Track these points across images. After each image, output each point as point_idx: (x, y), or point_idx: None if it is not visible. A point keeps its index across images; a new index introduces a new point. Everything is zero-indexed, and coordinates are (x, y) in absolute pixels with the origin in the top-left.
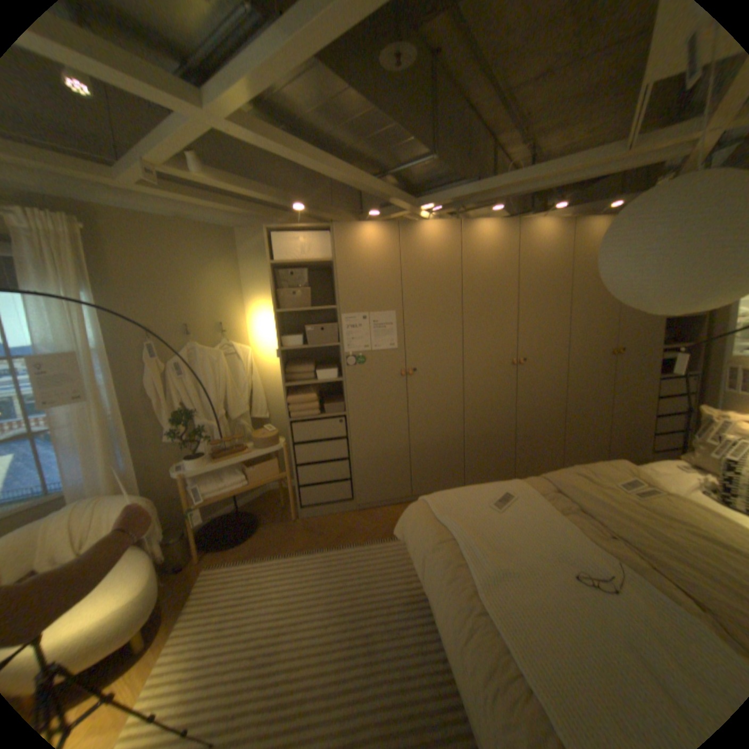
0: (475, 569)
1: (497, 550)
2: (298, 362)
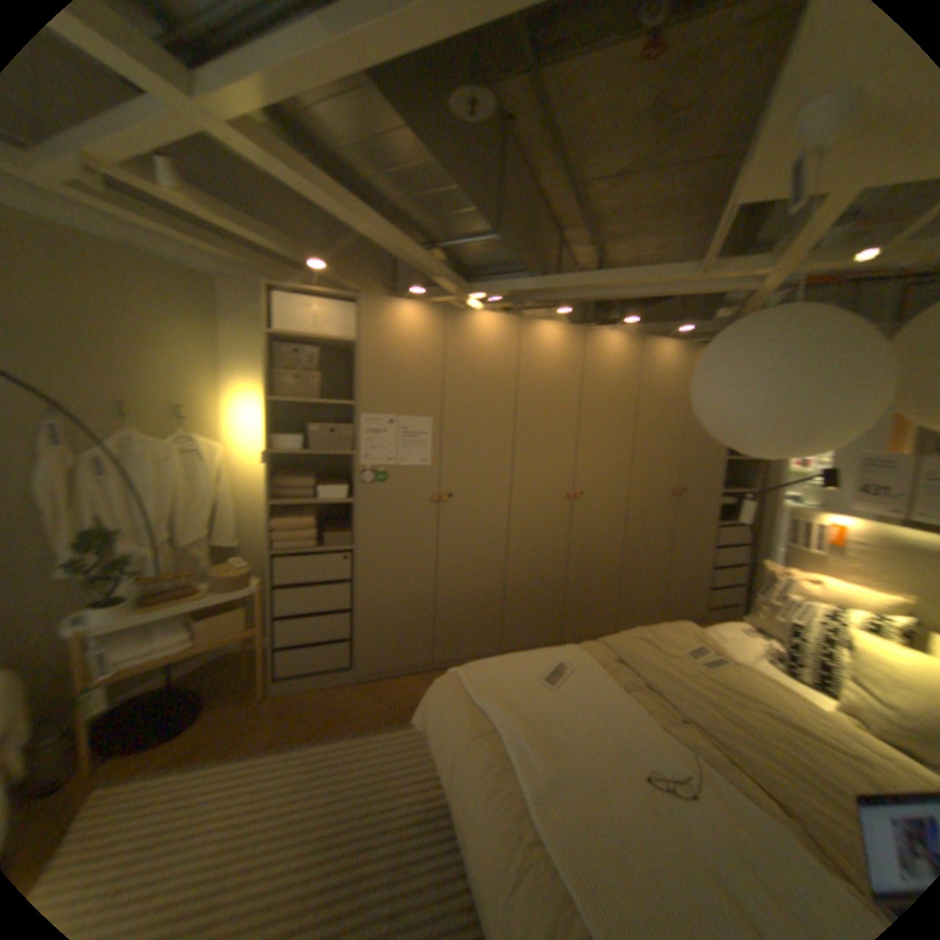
0: (523, 775)
1: (549, 745)
2: (289, 472)
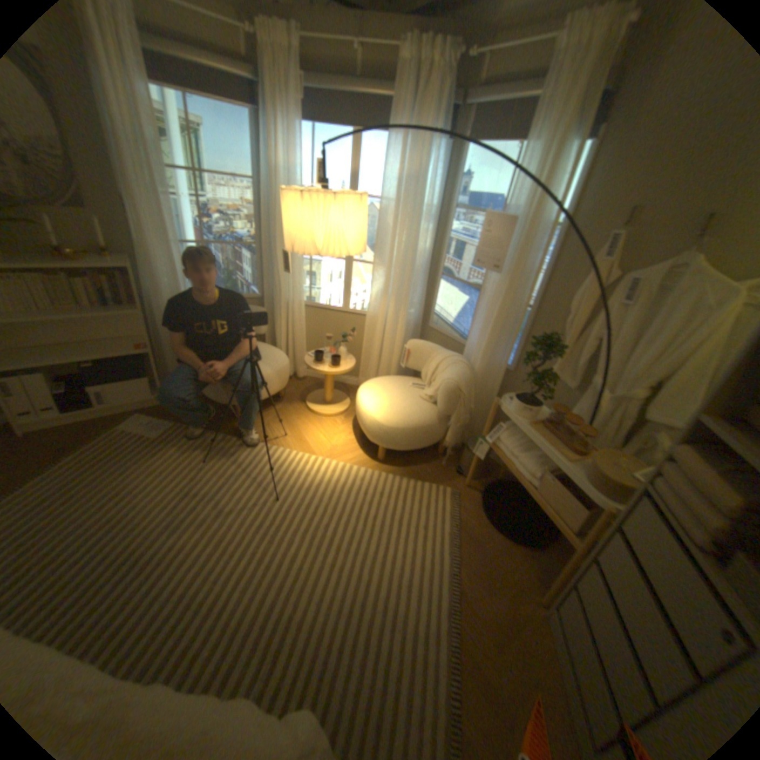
0: None
1: None
2: None
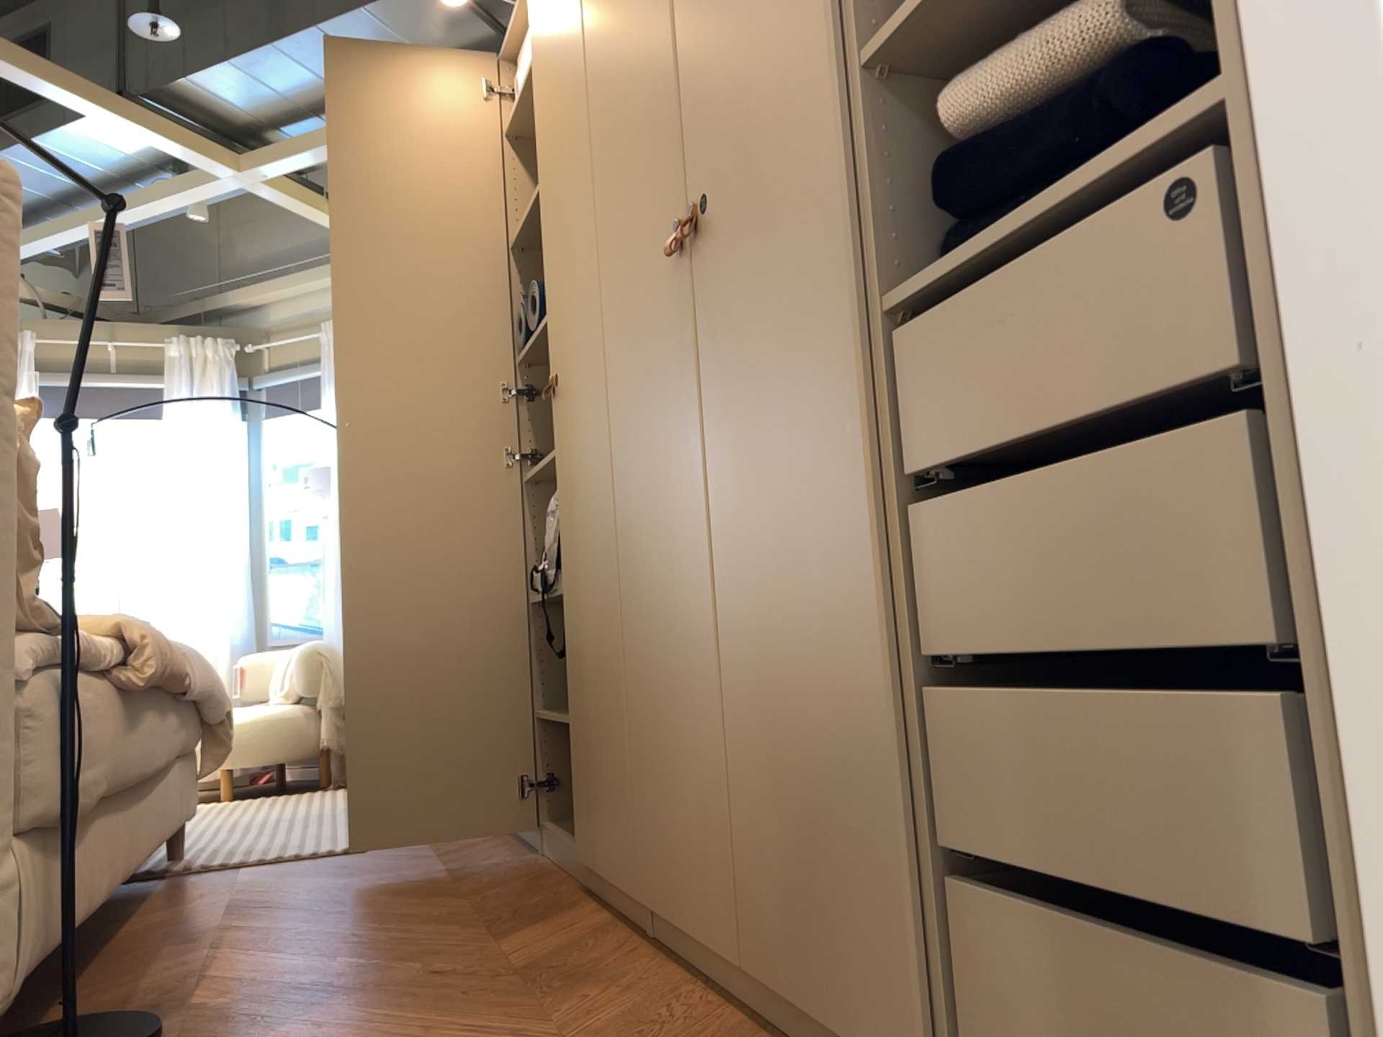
0: None
1: None
2: None
